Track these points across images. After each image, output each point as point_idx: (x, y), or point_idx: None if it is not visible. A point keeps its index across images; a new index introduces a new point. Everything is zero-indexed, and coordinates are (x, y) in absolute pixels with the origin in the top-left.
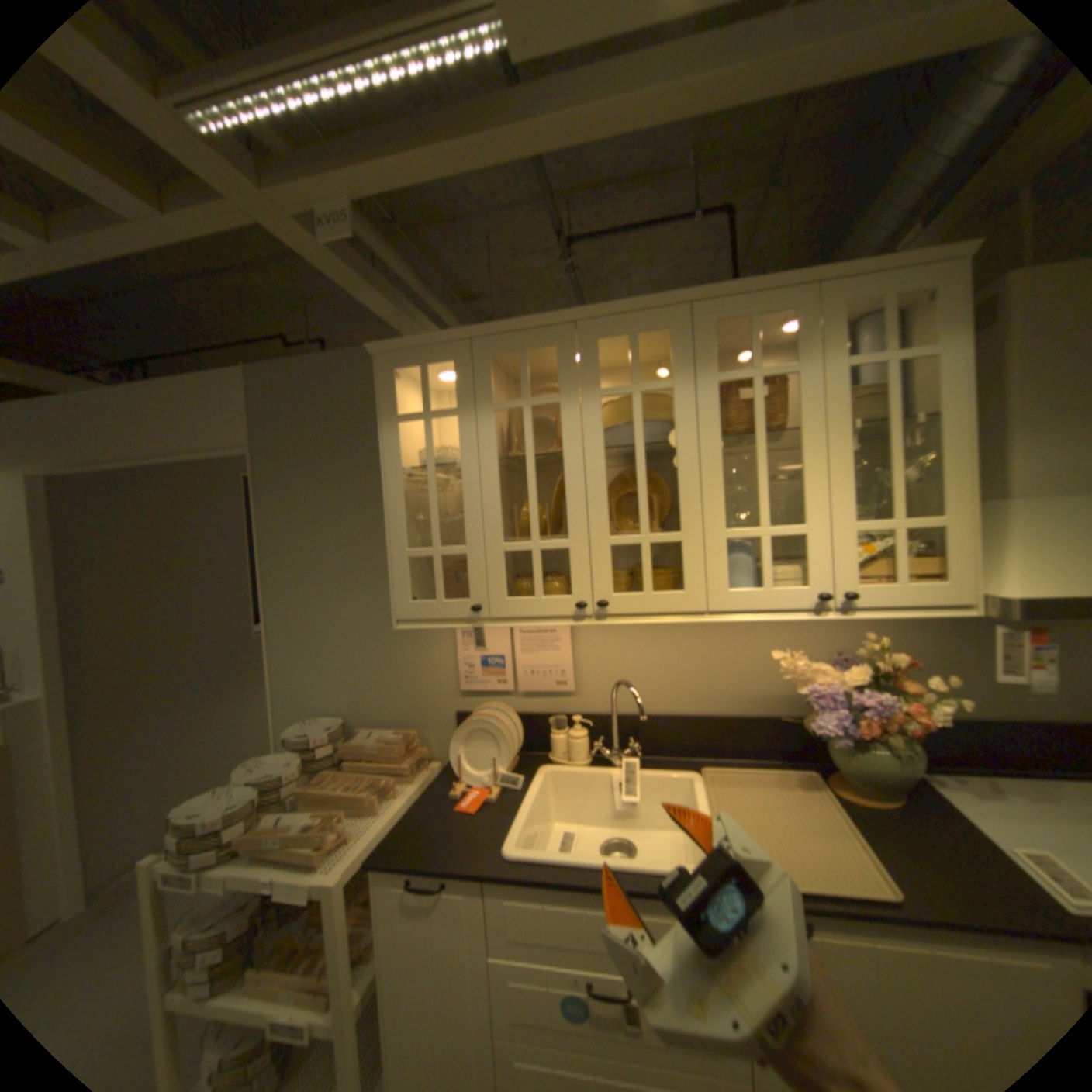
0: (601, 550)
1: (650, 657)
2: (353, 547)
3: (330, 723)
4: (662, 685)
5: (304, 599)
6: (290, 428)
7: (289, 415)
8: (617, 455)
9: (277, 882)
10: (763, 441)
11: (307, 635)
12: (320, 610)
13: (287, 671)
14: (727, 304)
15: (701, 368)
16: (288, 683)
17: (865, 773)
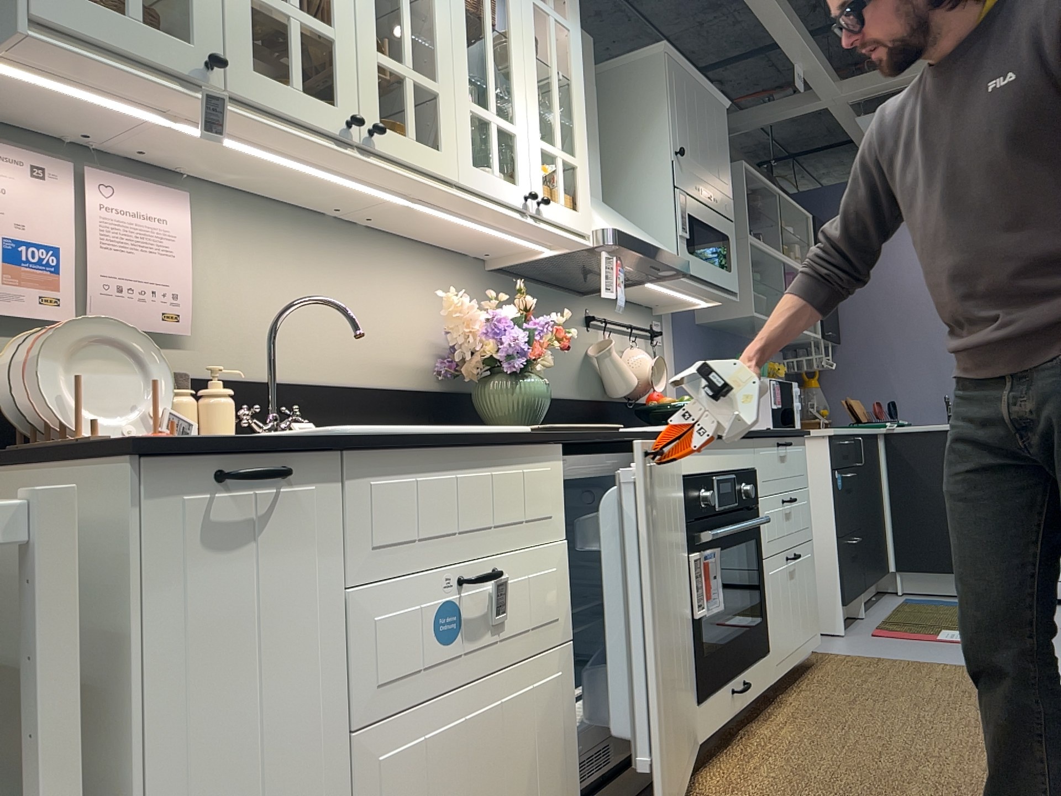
0: (368, 63)
1: (290, 298)
2: None
3: None
4: (304, 341)
5: None
6: None
7: None
8: None
9: None
10: (490, 30)
11: None
12: None
13: None
14: None
15: None
16: None
17: (522, 402)
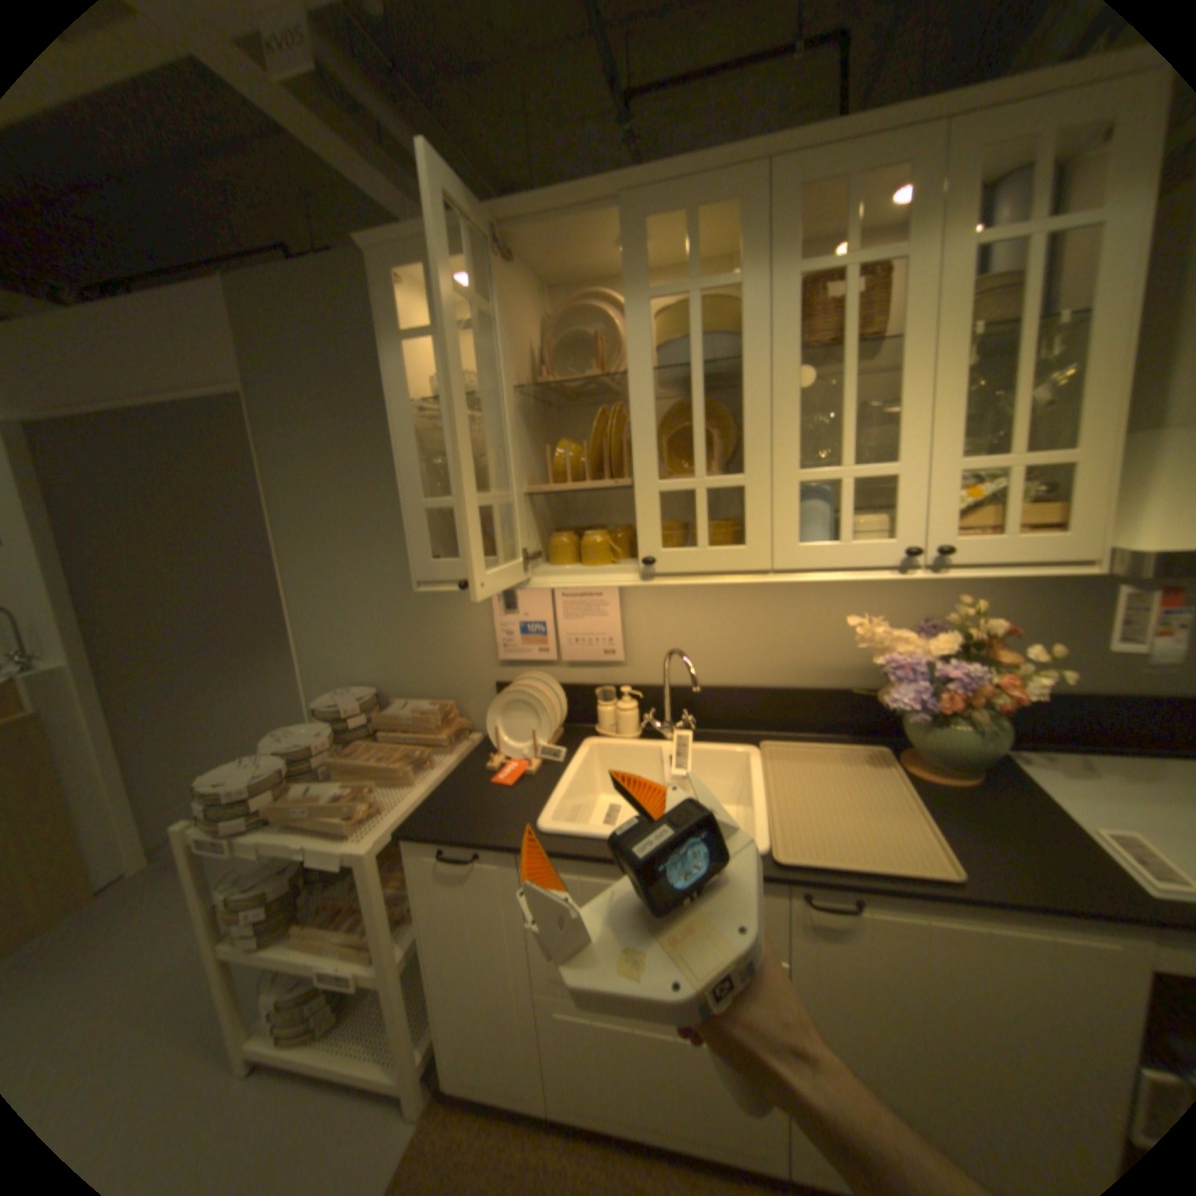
0: (648, 498)
1: (708, 624)
2: (372, 501)
3: (363, 694)
4: (721, 655)
5: (323, 561)
6: (287, 357)
7: (284, 342)
8: (674, 382)
9: (308, 851)
10: (853, 354)
11: (330, 601)
12: (342, 574)
13: (314, 640)
14: (818, 159)
15: (779, 255)
16: (316, 652)
17: (942, 750)
